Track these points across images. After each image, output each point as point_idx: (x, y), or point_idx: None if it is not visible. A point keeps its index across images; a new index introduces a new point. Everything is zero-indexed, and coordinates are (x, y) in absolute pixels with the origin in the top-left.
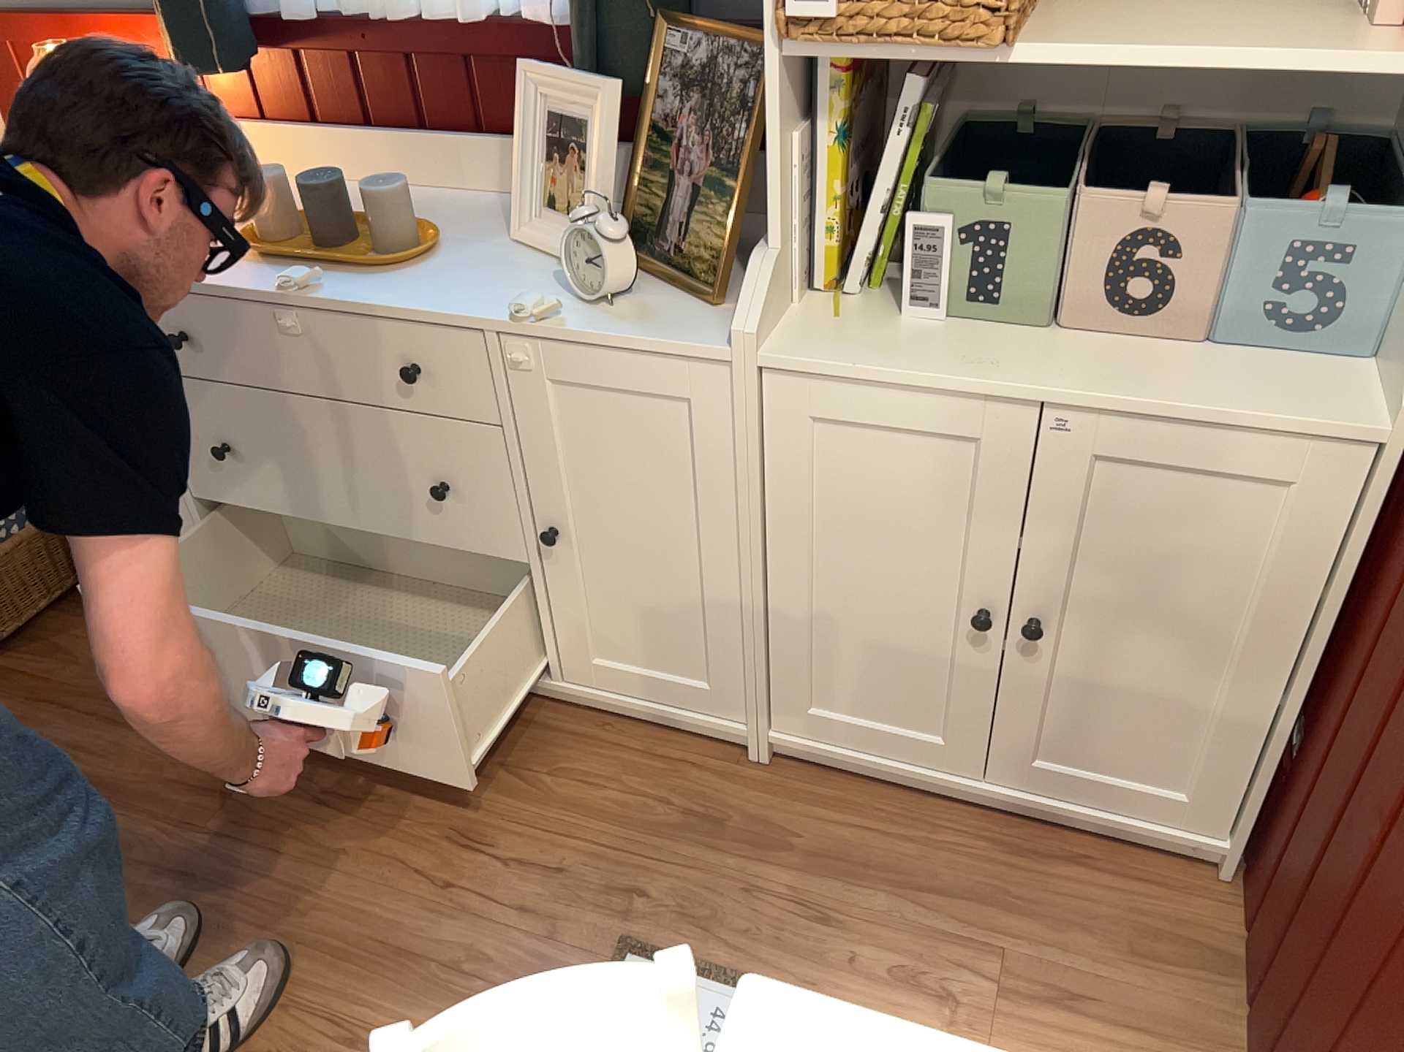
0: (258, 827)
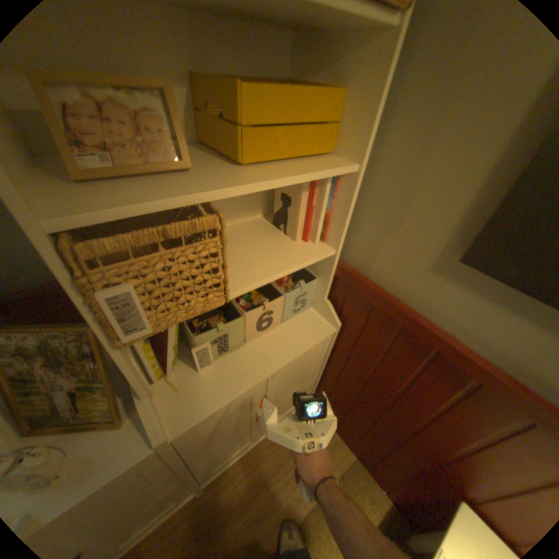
0: None
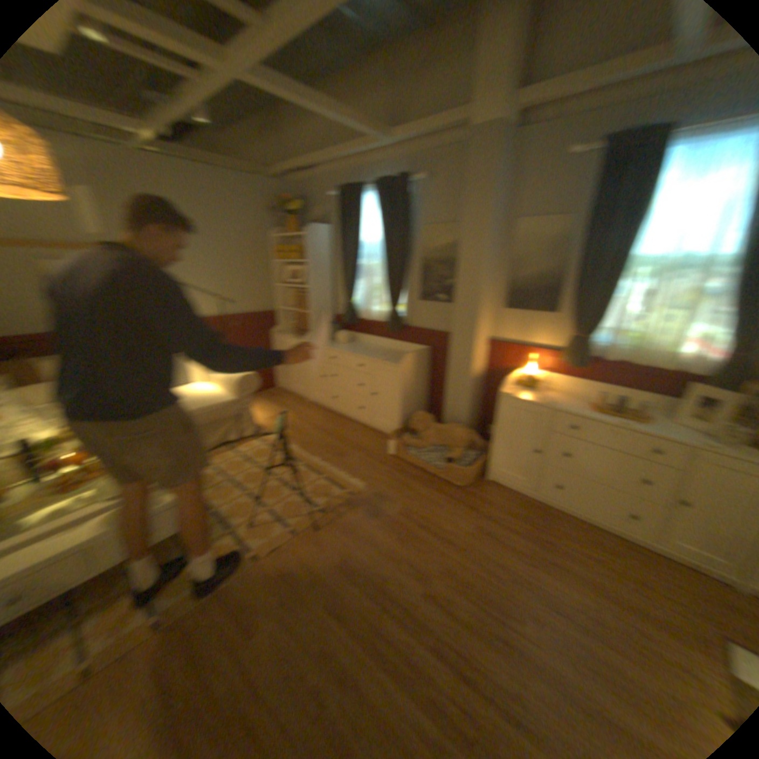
0: (569, 561)
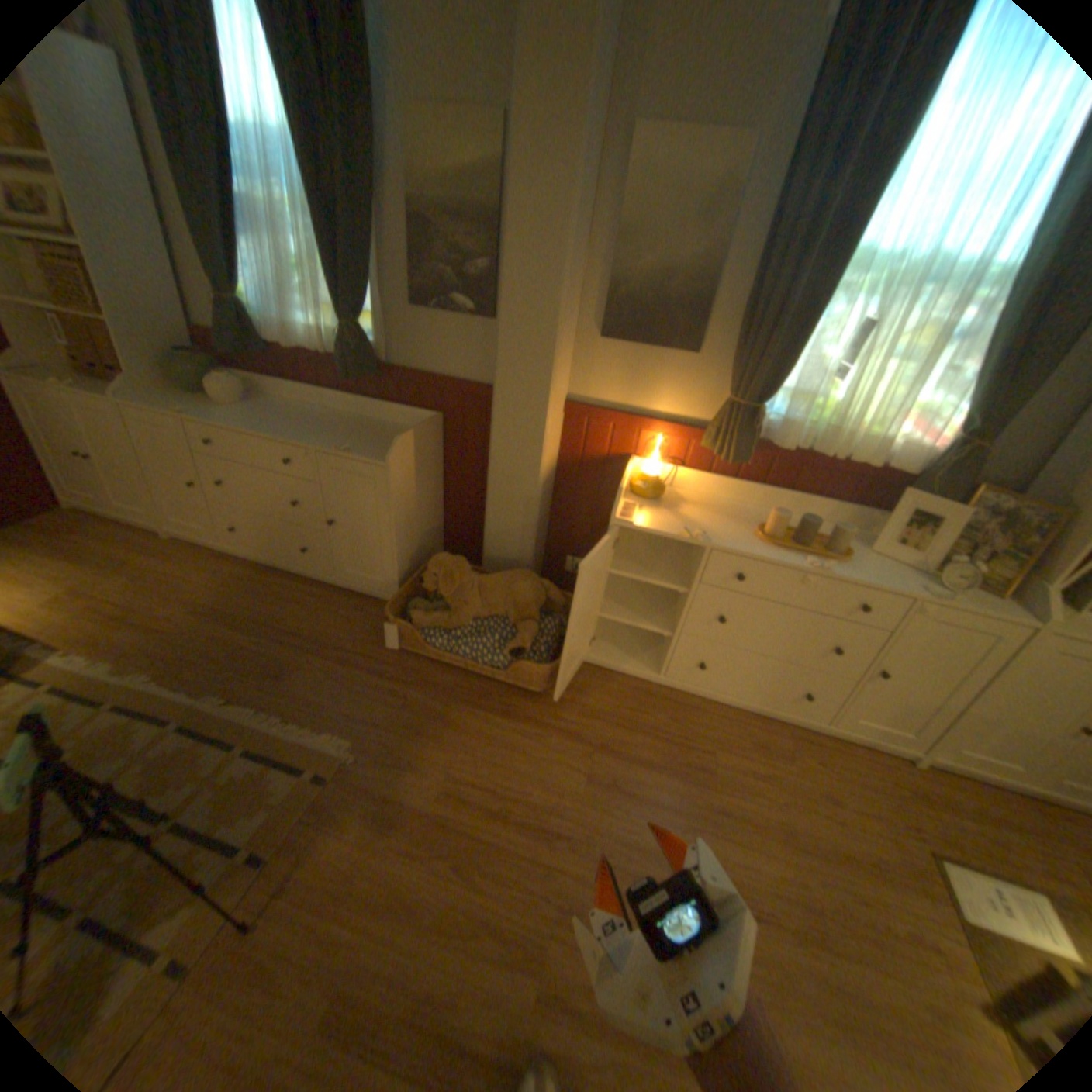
0: (738, 794)
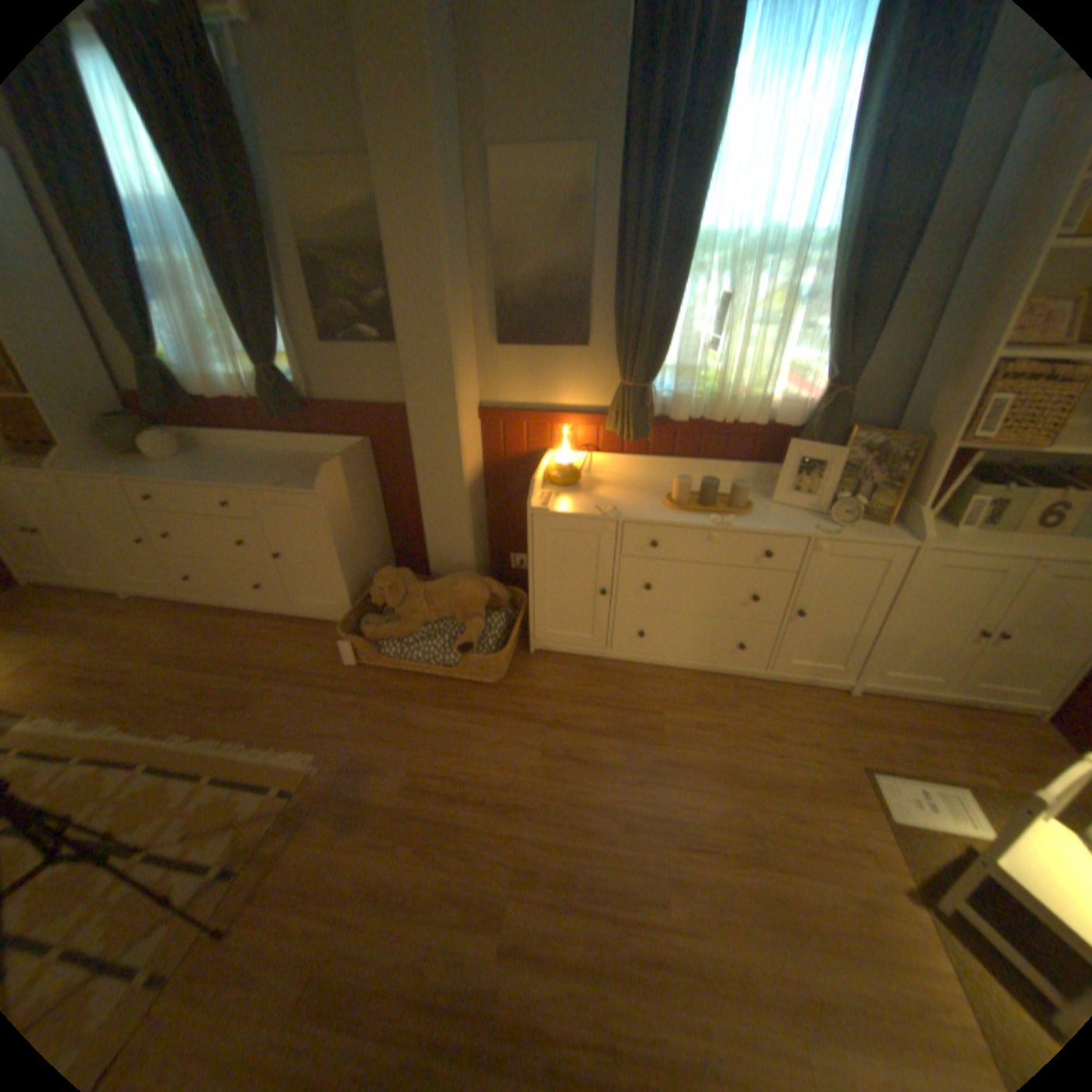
0: (683, 745)
